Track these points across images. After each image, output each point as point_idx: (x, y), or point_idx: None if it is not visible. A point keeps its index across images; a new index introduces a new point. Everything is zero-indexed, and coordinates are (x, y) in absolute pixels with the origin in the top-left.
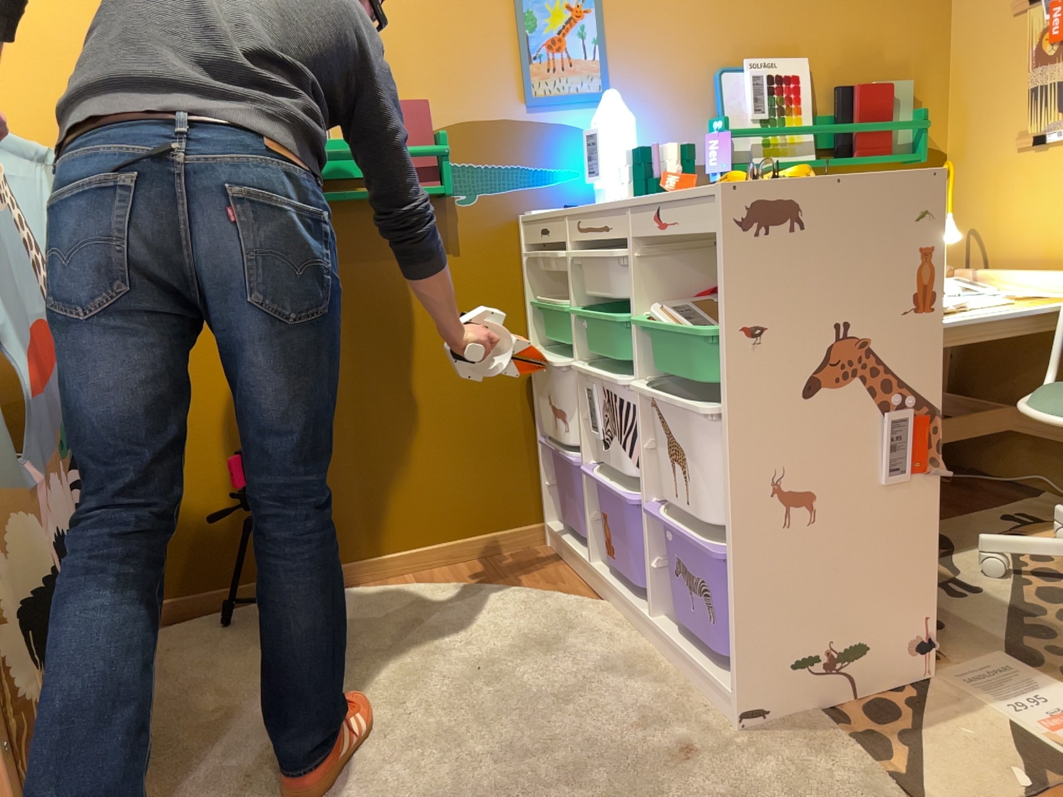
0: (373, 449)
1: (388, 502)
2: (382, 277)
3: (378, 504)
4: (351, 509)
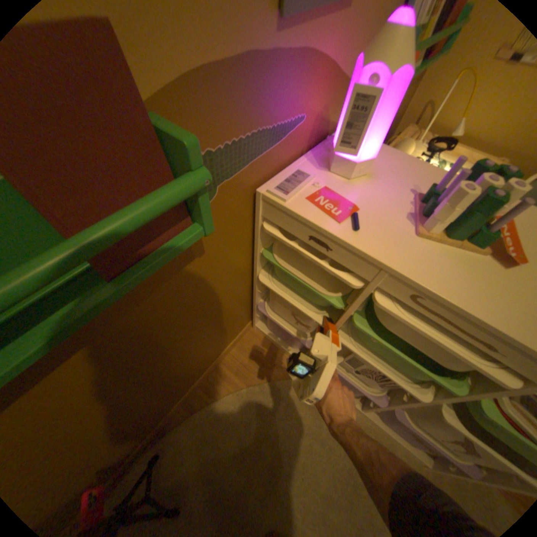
0: (165, 386)
1: (181, 386)
2: (131, 326)
3: (176, 392)
4: (160, 409)
